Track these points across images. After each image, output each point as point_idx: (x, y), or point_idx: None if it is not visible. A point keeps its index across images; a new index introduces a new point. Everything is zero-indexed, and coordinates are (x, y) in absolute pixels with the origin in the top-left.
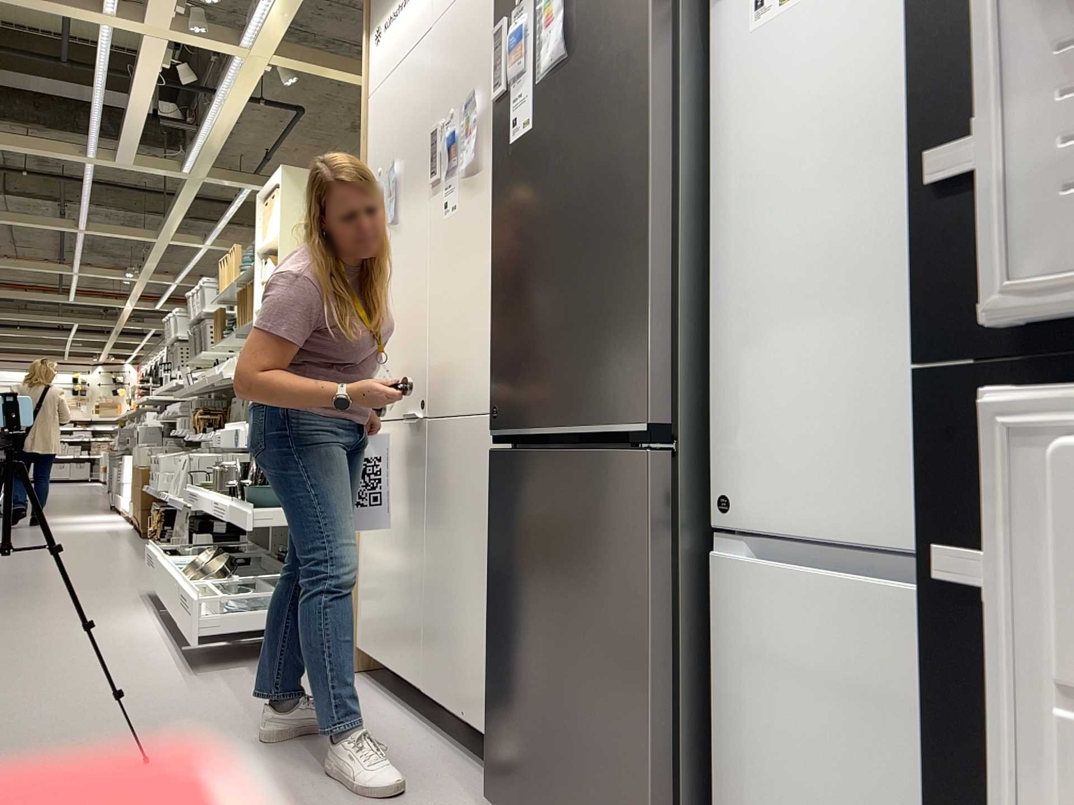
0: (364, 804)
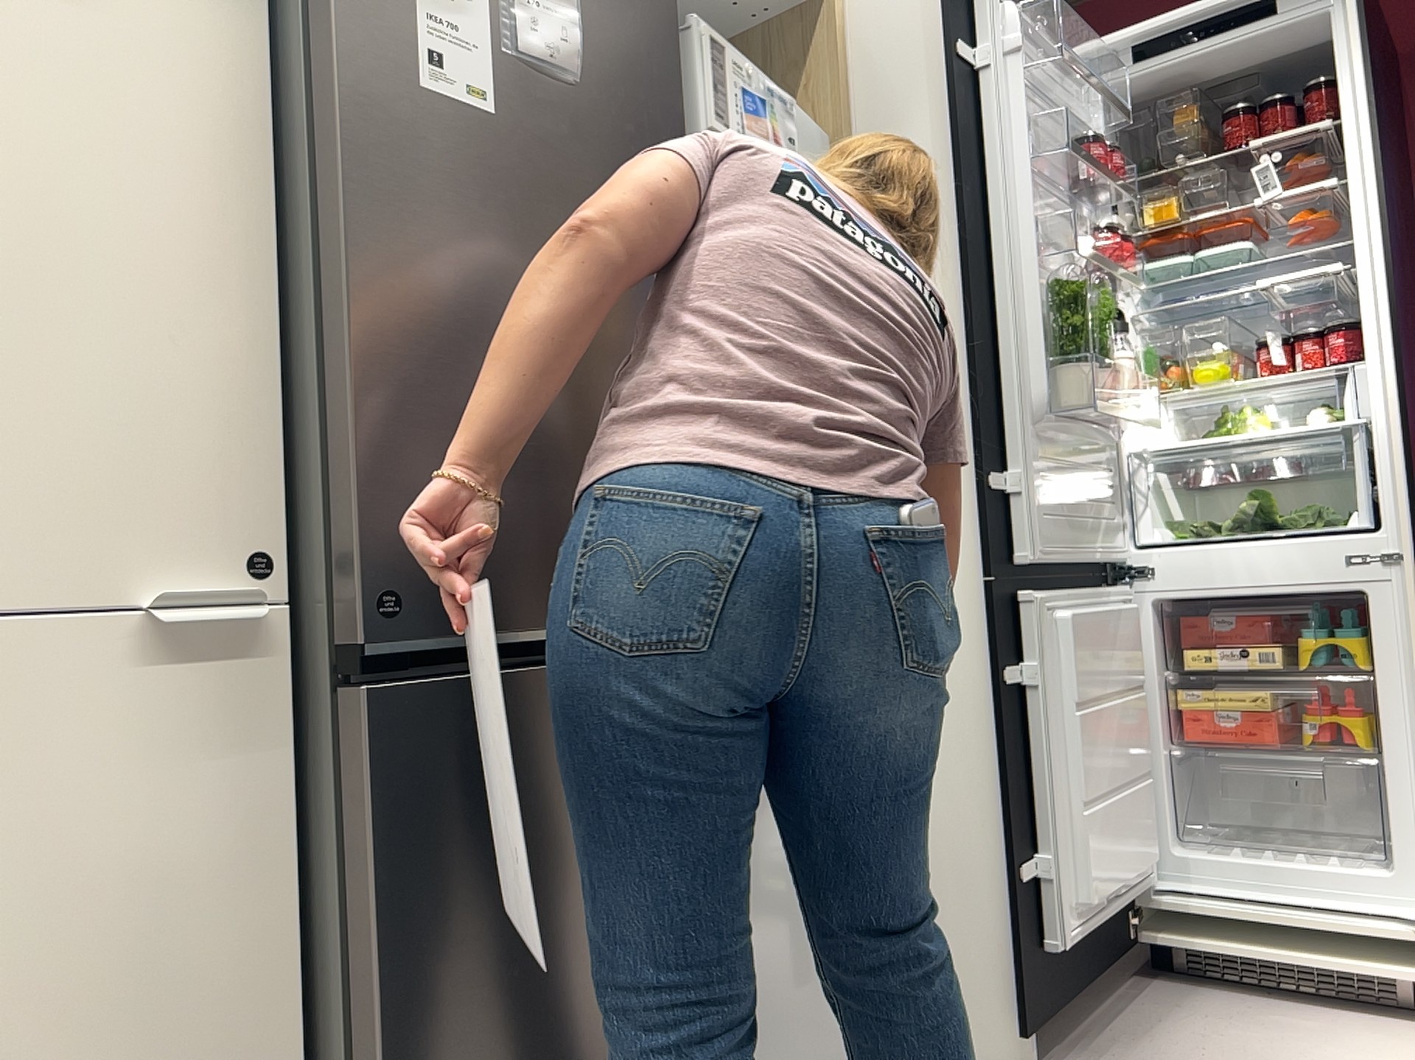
0: None
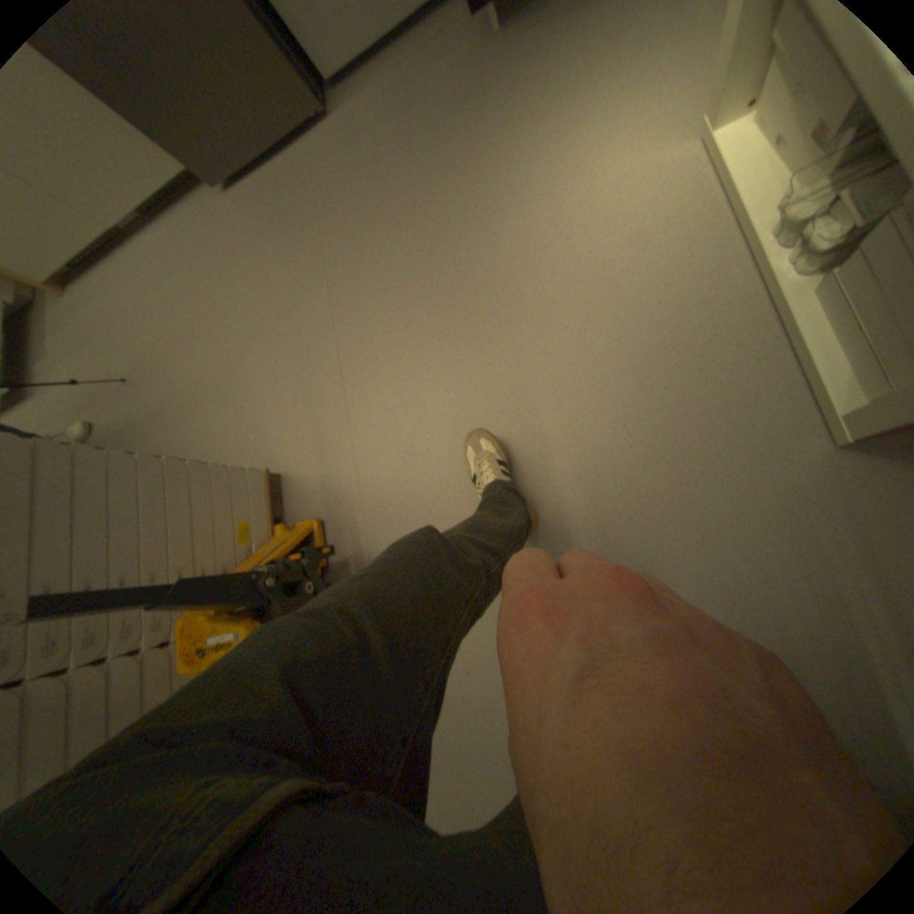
0: (190, 255)
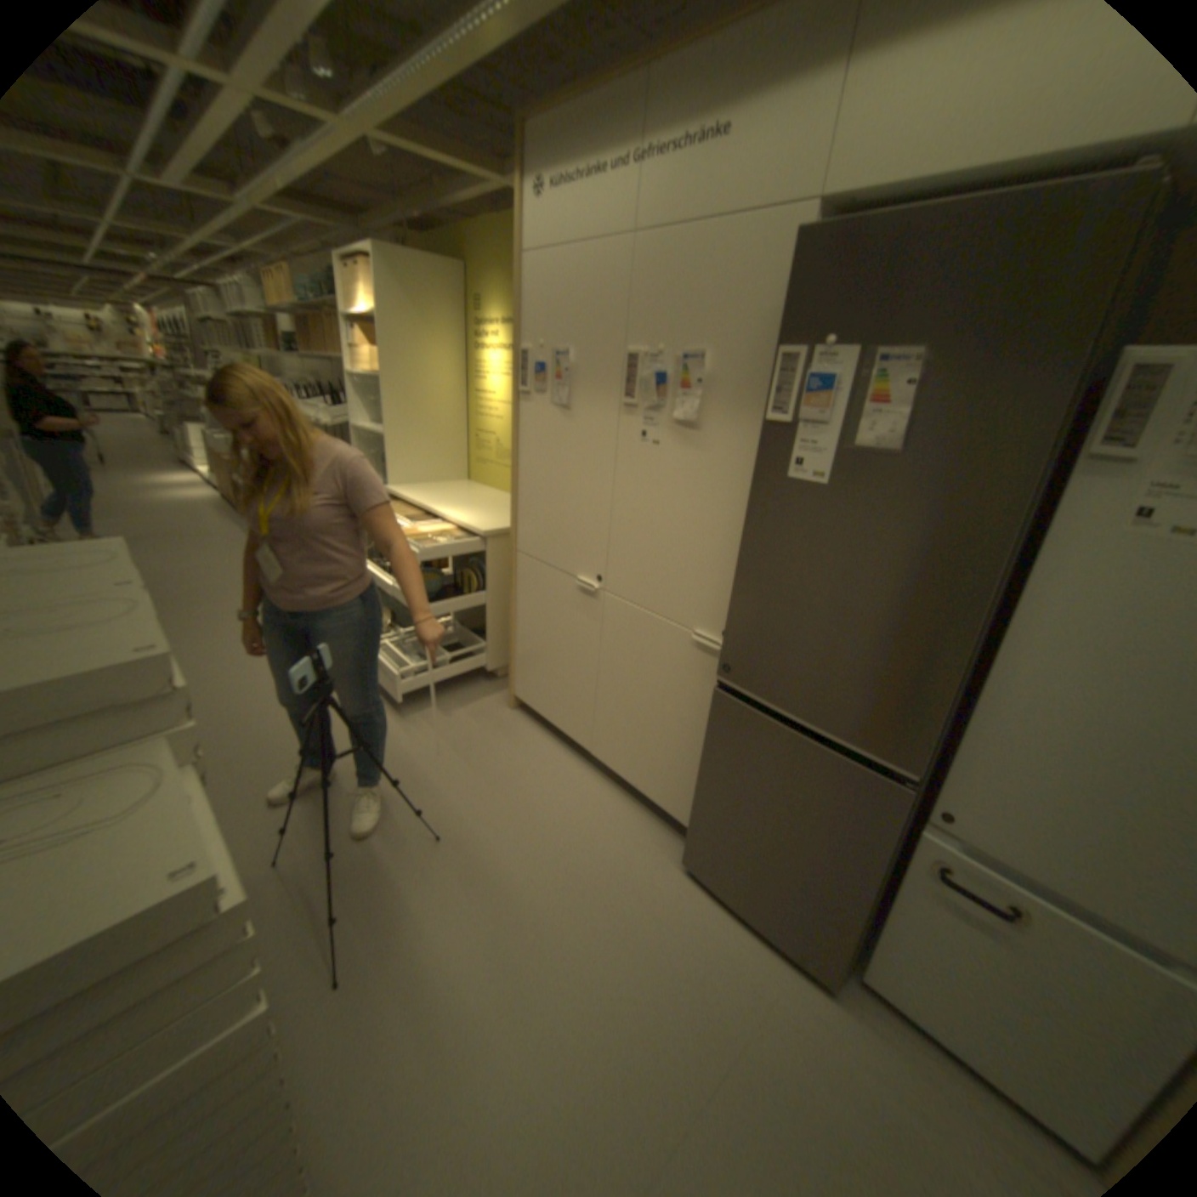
0: (603, 864)
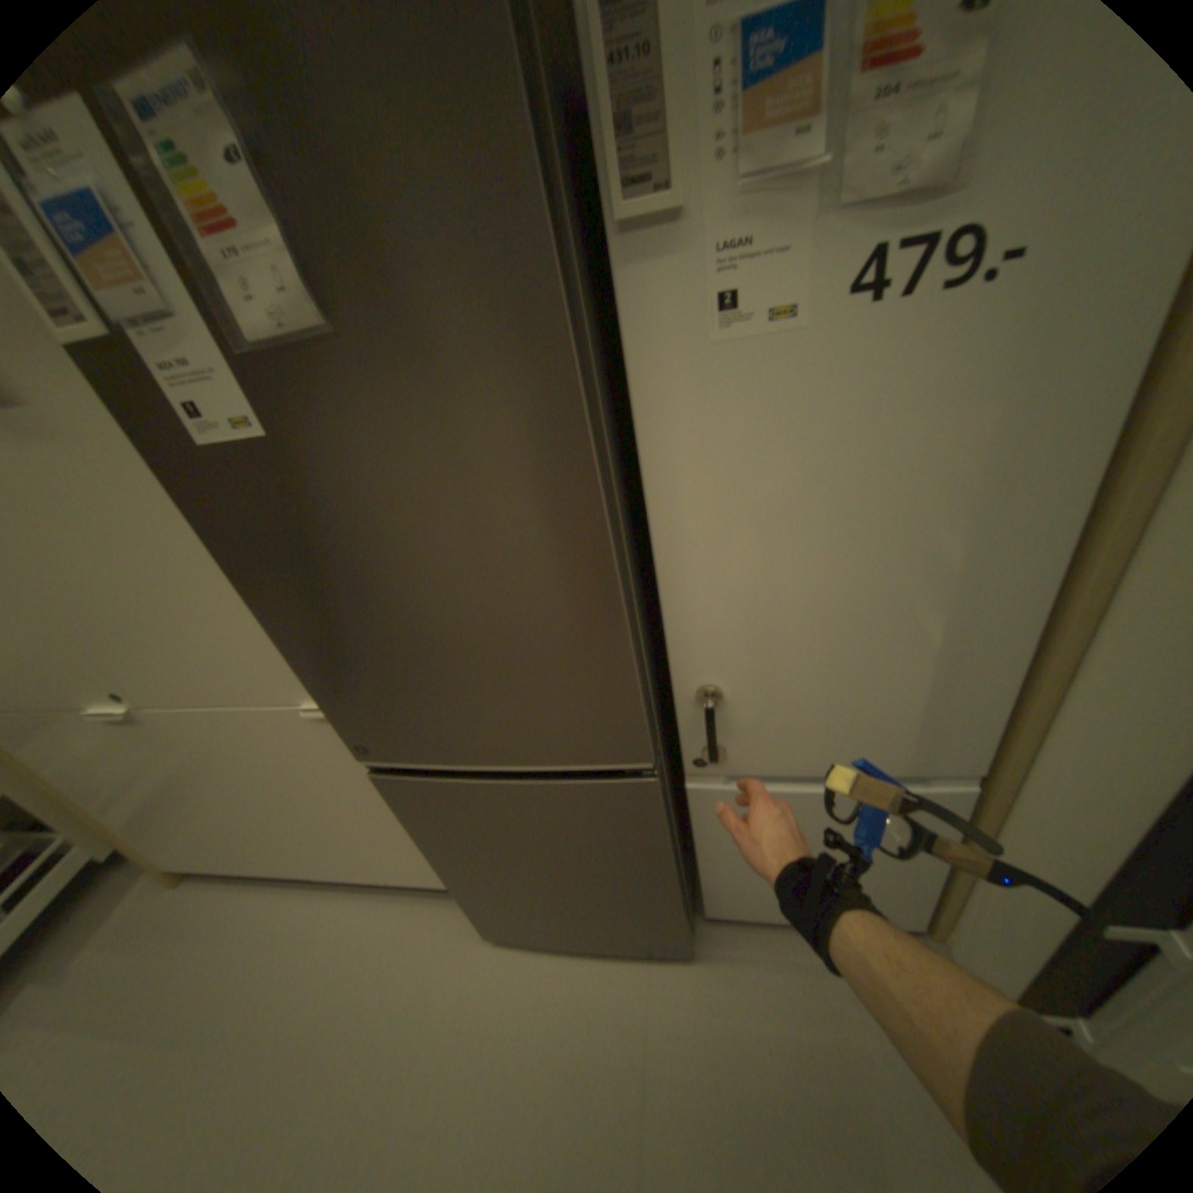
0: (389, 1022)
